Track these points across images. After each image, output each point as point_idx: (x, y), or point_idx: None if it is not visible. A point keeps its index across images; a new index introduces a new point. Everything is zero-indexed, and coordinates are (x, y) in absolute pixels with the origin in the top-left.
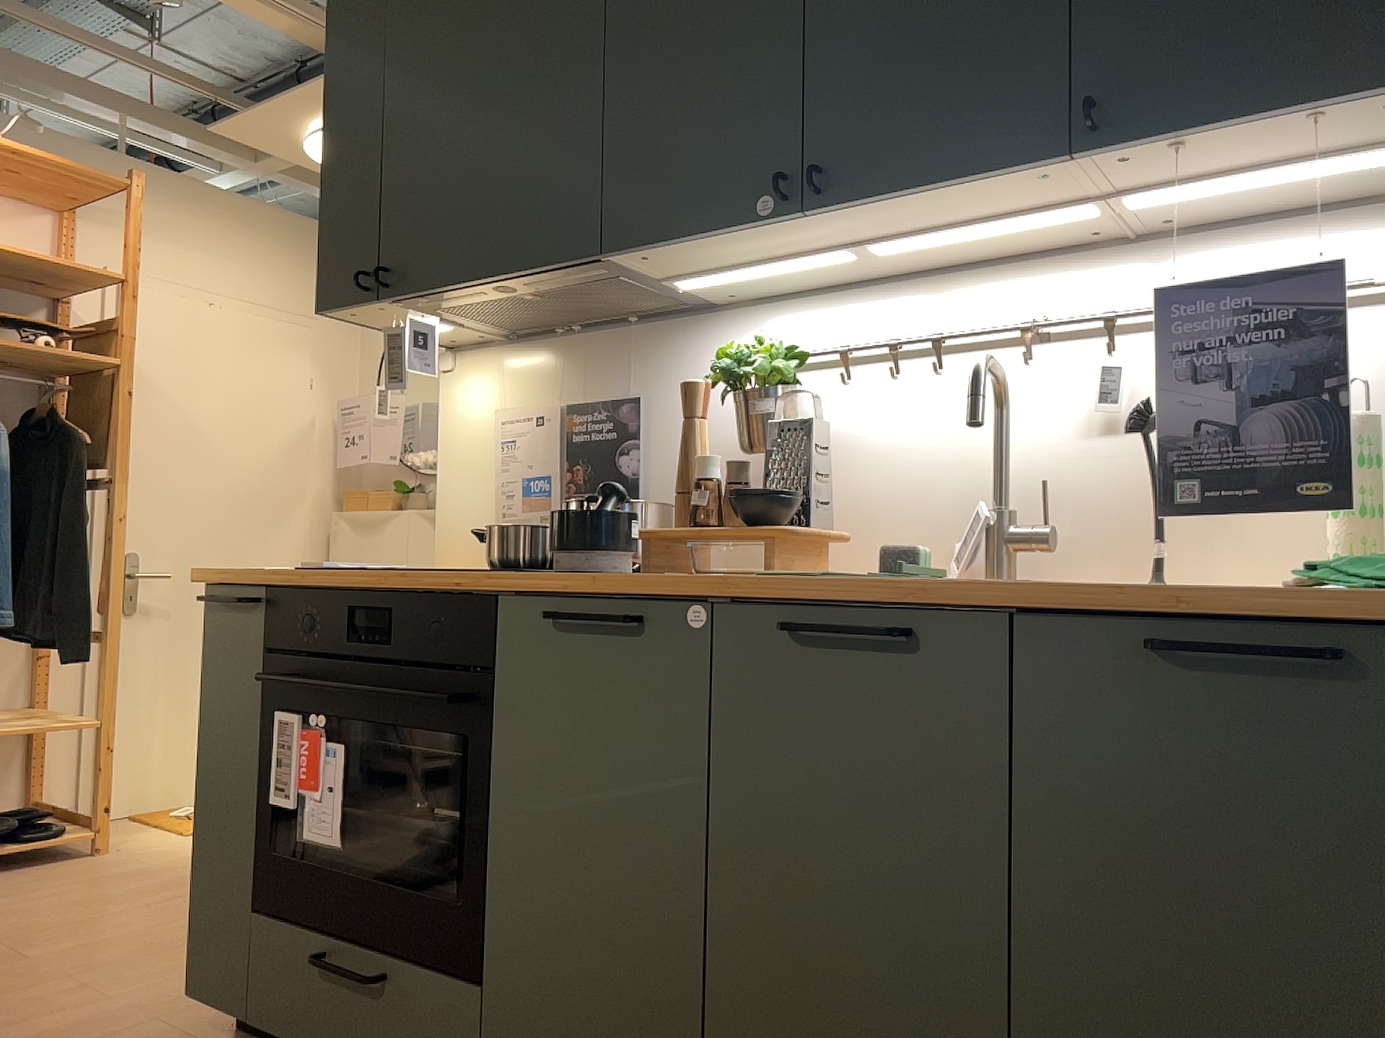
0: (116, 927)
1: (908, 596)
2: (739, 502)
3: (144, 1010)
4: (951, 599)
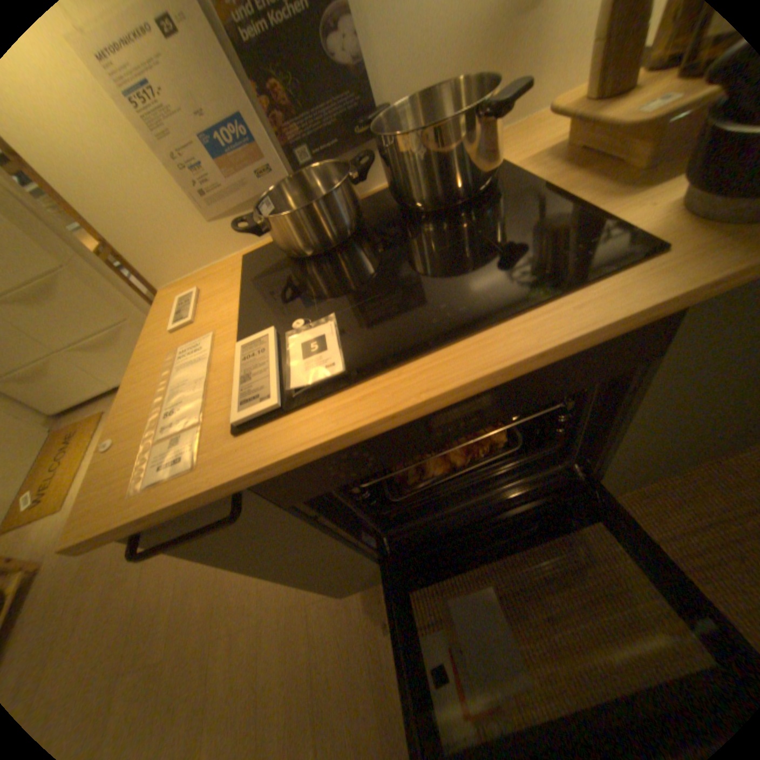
0: (158, 590)
1: None
2: None
3: (285, 607)
4: None
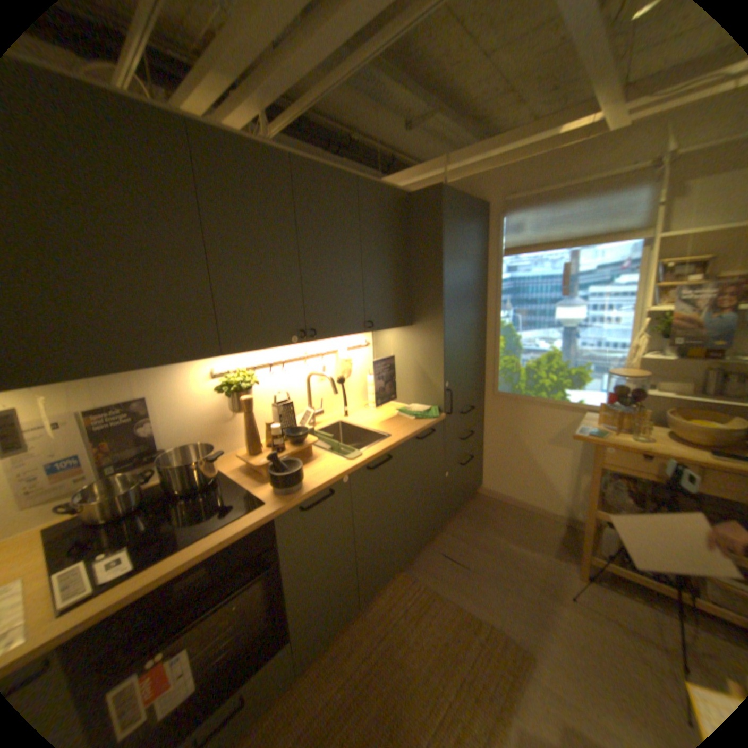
0: None
1: (389, 448)
2: (288, 437)
3: None
4: (395, 445)
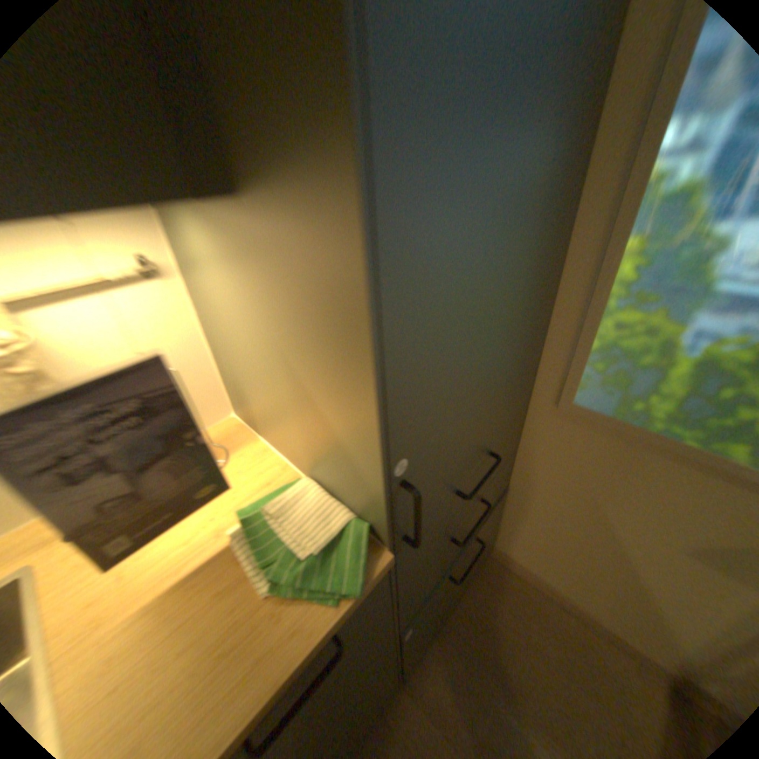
0: None
1: None
2: None
3: None
4: None
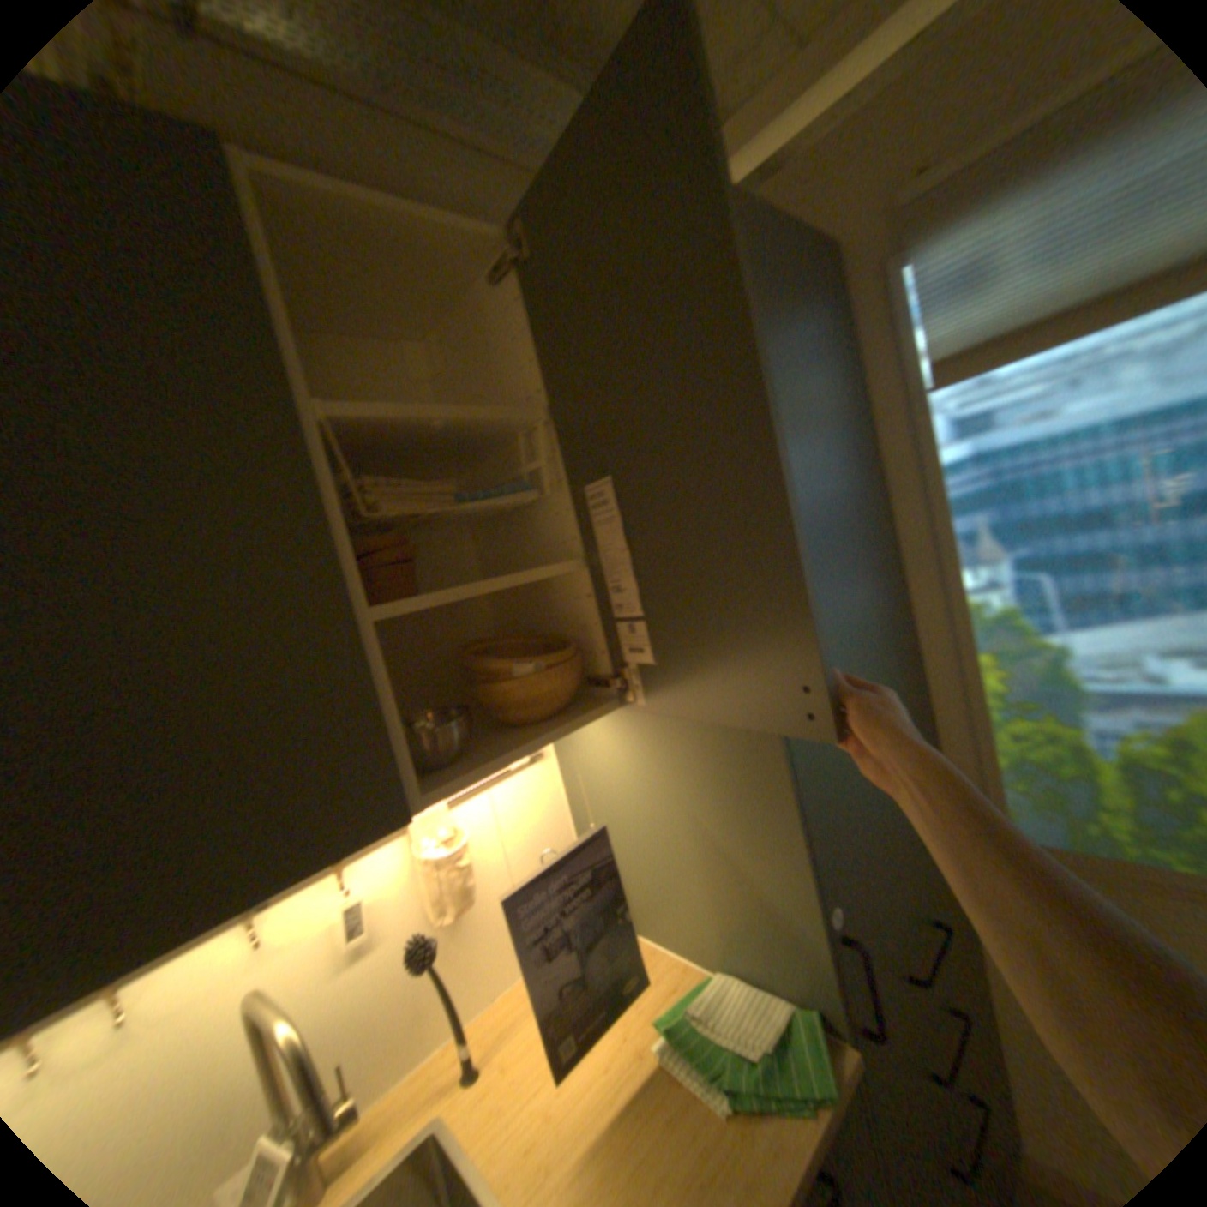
0: None
1: None
2: None
3: None
4: None
